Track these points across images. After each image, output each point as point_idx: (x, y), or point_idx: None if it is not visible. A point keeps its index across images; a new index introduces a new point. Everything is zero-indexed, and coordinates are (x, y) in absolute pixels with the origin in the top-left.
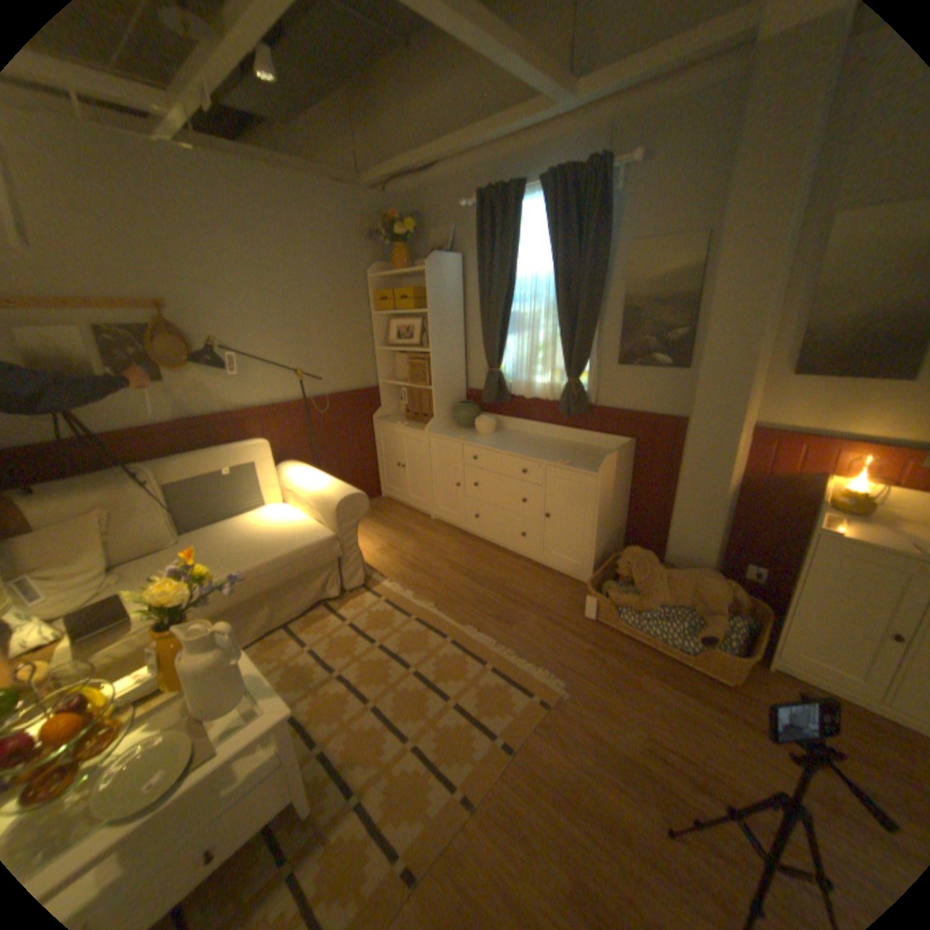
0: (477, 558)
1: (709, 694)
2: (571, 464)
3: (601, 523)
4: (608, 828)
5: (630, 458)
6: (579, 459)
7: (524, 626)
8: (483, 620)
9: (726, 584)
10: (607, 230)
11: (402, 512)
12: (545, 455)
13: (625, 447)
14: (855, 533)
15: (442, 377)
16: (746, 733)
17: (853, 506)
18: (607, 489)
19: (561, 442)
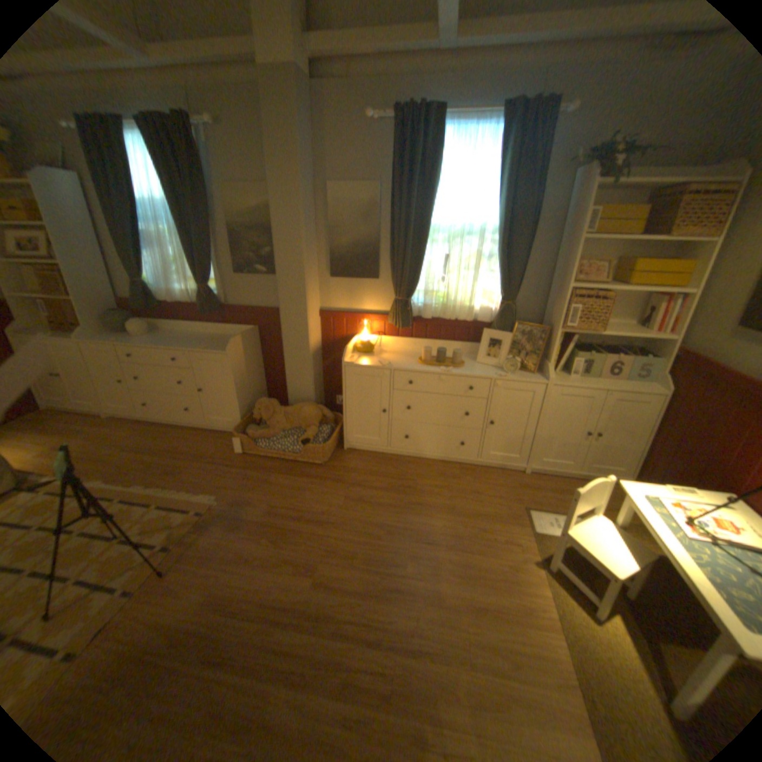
0: (149, 439)
1: (308, 473)
2: (208, 350)
3: (239, 389)
4: (233, 562)
5: (256, 341)
6: (216, 346)
7: (187, 474)
8: (151, 480)
9: (316, 408)
10: (199, 173)
11: (67, 421)
12: (189, 346)
13: (248, 333)
14: (359, 362)
15: (81, 289)
16: (324, 484)
17: (362, 349)
18: (238, 363)
19: (206, 336)
